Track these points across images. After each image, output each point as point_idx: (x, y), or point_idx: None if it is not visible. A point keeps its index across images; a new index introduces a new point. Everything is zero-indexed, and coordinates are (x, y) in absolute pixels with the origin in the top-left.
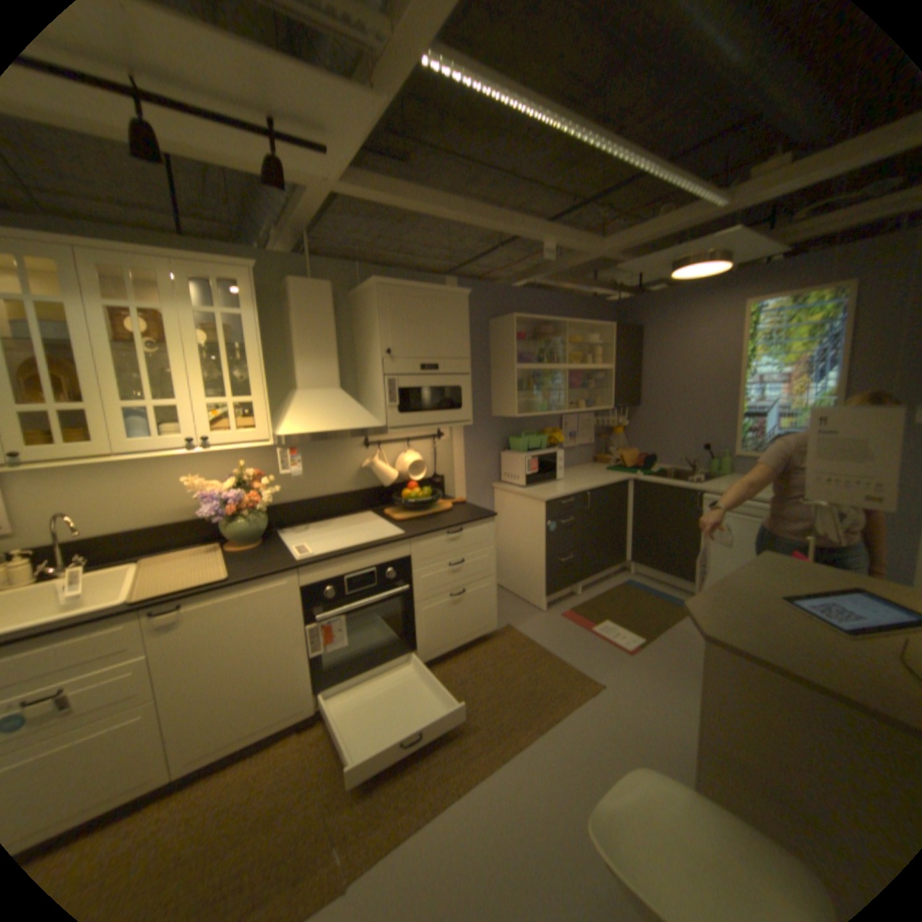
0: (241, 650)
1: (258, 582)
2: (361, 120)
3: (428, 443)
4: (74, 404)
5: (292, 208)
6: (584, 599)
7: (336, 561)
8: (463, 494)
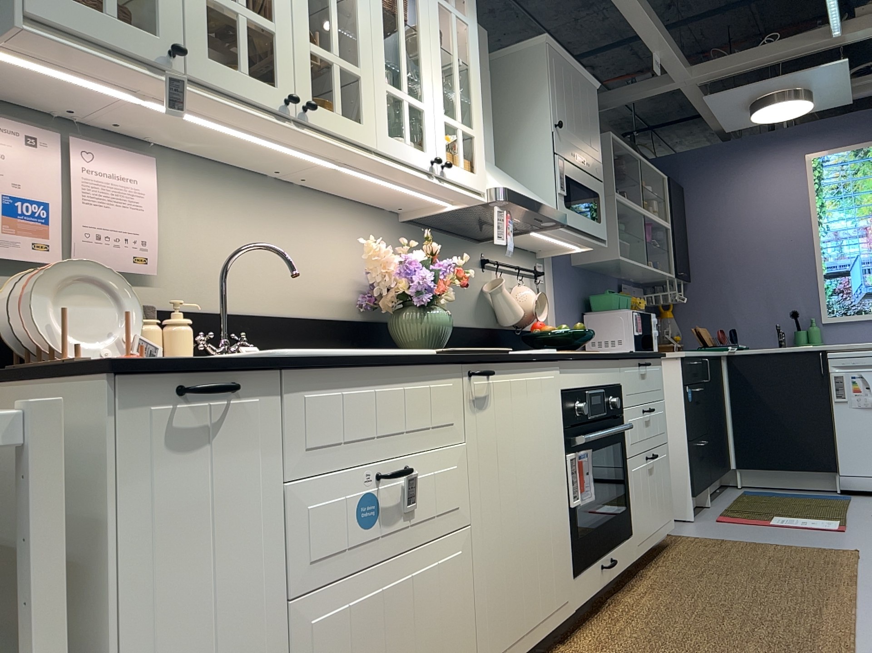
0: (527, 473)
1: (537, 368)
2: None
3: (530, 283)
4: (351, 66)
5: None
6: (720, 507)
7: (580, 366)
8: None
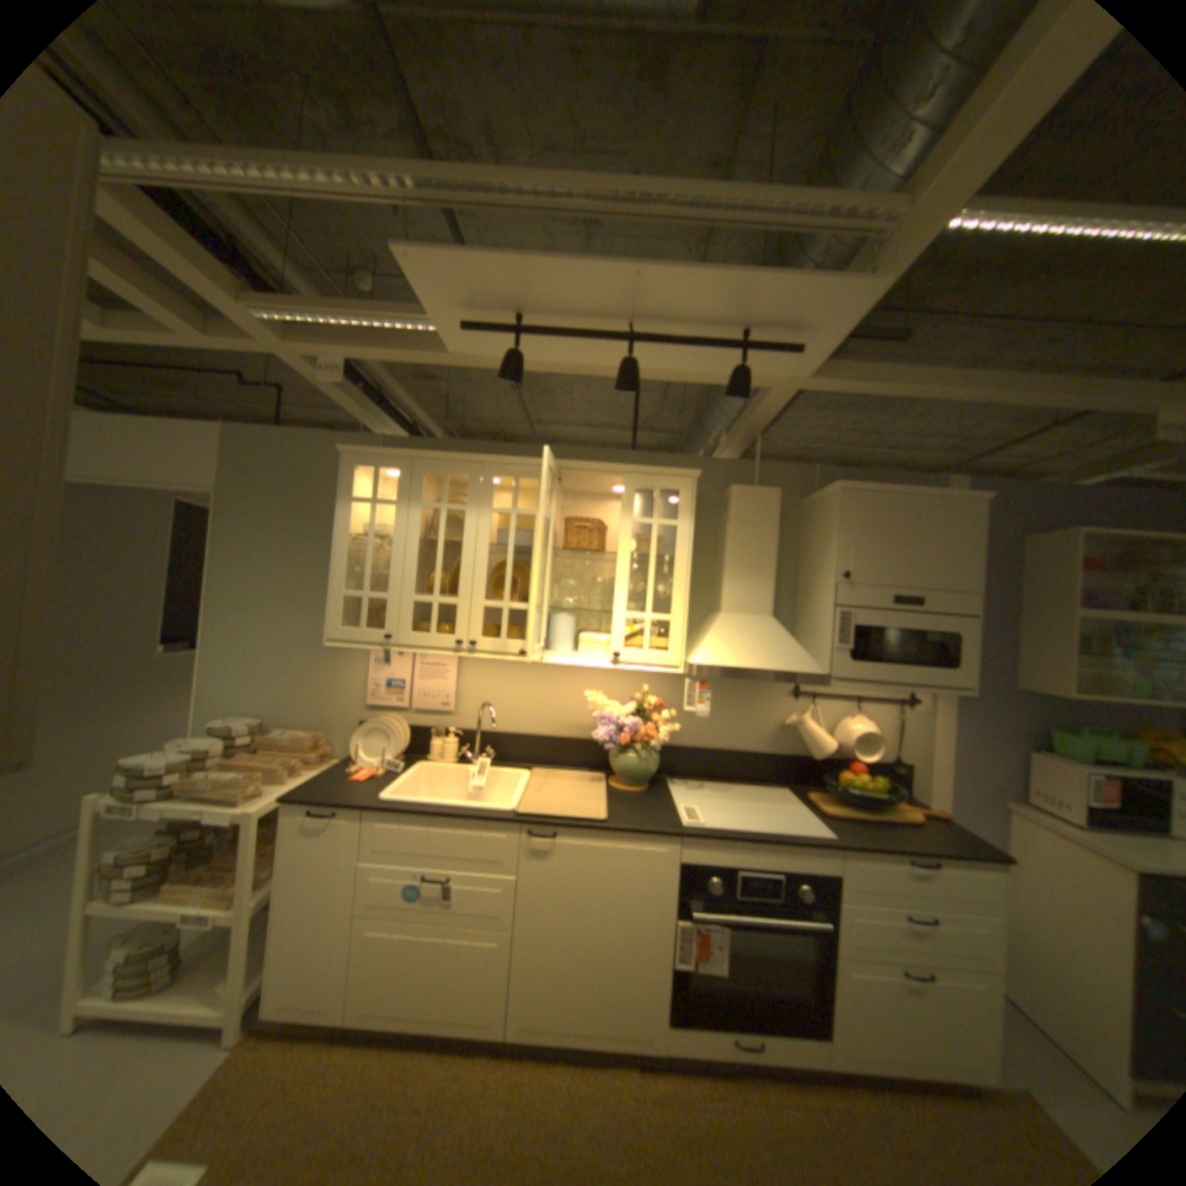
0: (599, 919)
1: (634, 840)
2: (850, 310)
3: (891, 711)
4: (520, 606)
5: (749, 414)
6: None
7: (729, 847)
8: (946, 807)
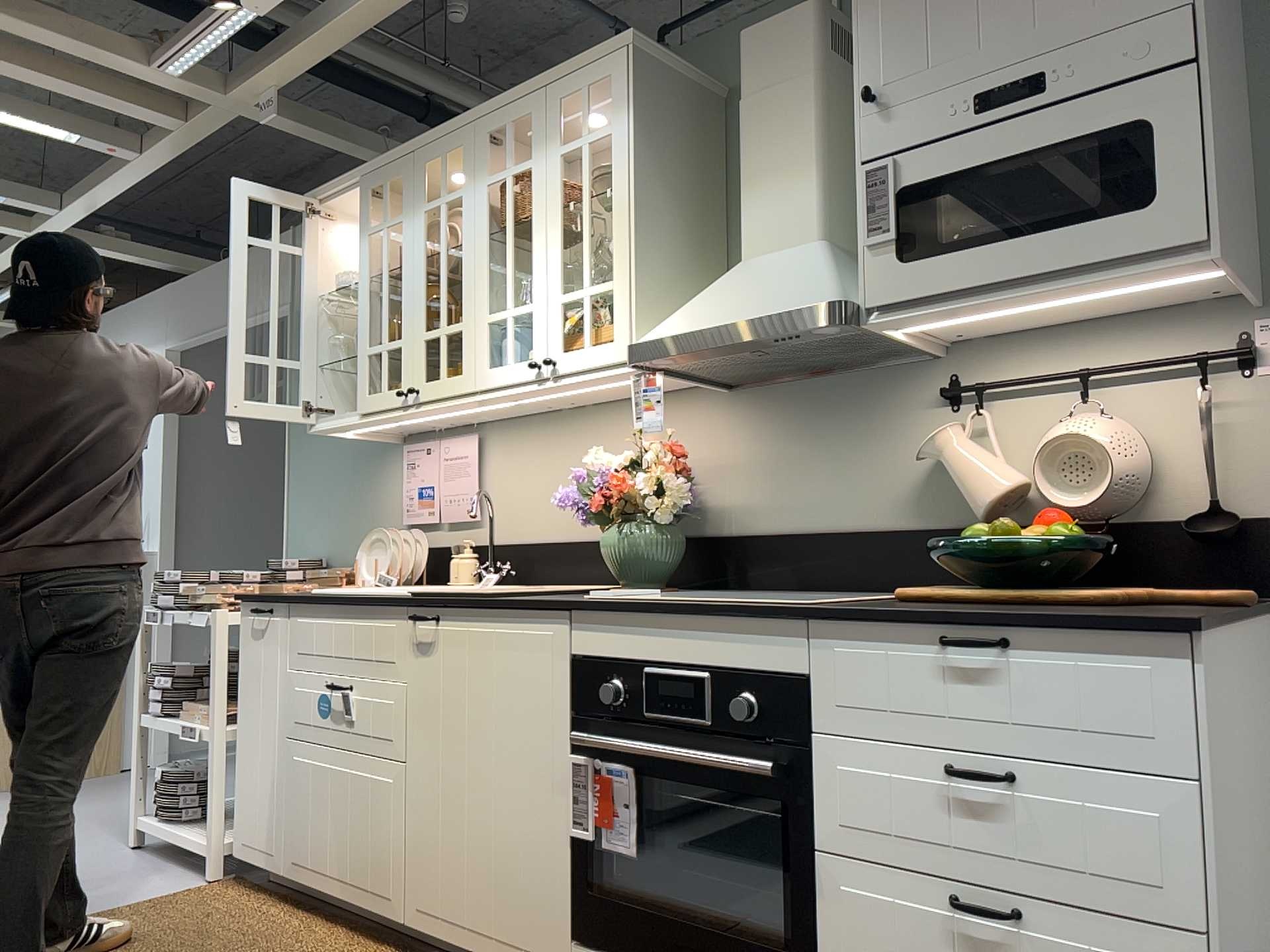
0: (484, 746)
1: (514, 619)
2: None
3: (1185, 390)
4: (453, 326)
5: None
6: None
7: (630, 624)
8: None
